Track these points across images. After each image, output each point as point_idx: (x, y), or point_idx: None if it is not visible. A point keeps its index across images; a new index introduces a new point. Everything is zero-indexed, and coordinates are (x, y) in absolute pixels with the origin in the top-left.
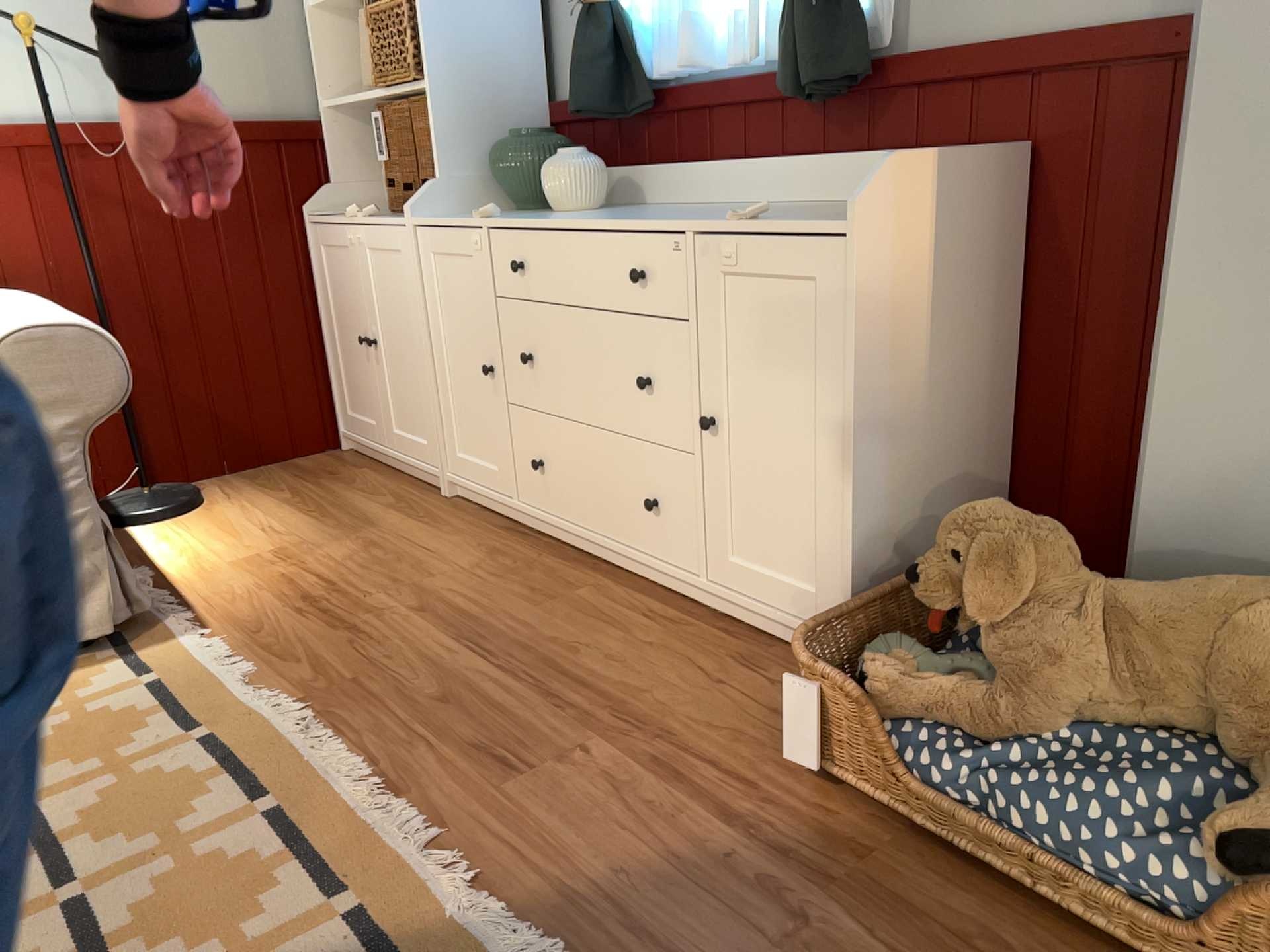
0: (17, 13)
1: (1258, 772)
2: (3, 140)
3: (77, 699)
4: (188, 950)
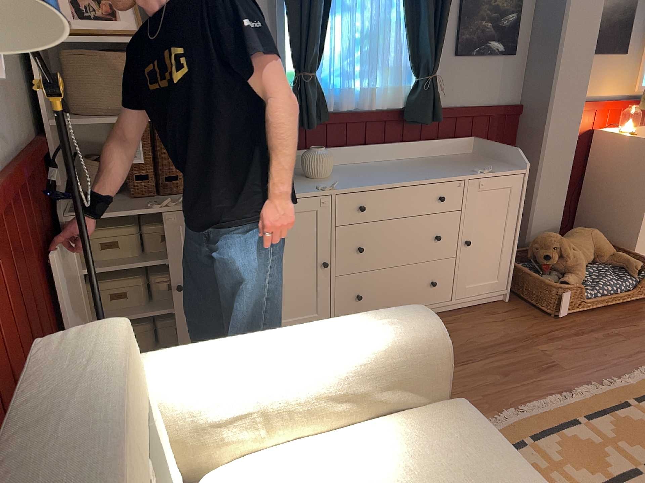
0: None
1: (608, 262)
2: None
3: None
4: None
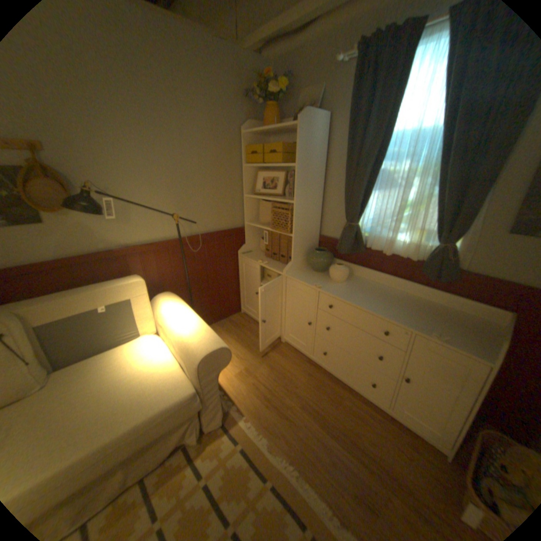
0: (167, 206)
1: None
2: (162, 245)
3: (221, 460)
4: None
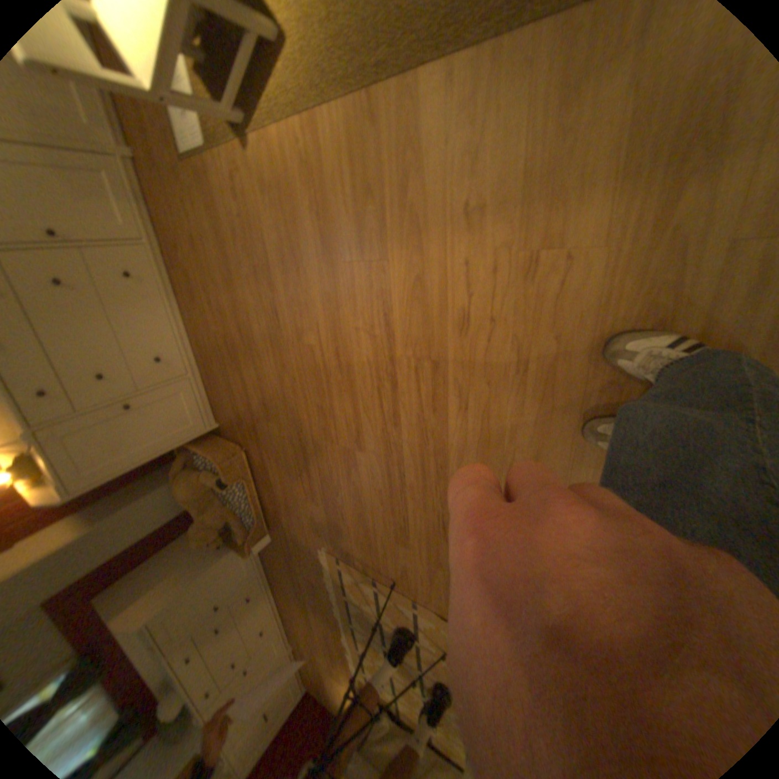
0: None
1: (205, 482)
2: None
3: (373, 686)
4: (363, 618)
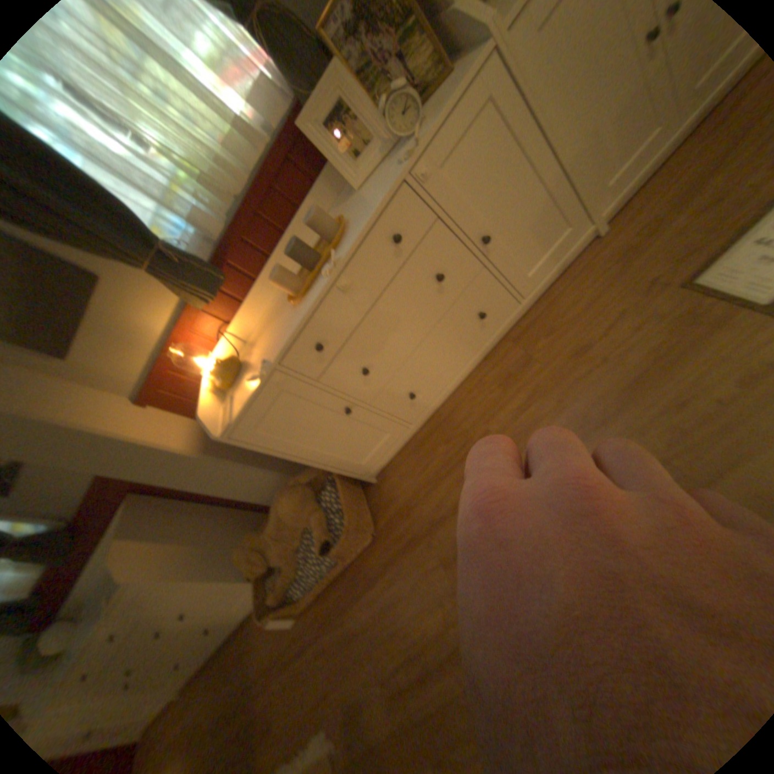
0: None
1: (311, 521)
2: None
3: None
4: None
